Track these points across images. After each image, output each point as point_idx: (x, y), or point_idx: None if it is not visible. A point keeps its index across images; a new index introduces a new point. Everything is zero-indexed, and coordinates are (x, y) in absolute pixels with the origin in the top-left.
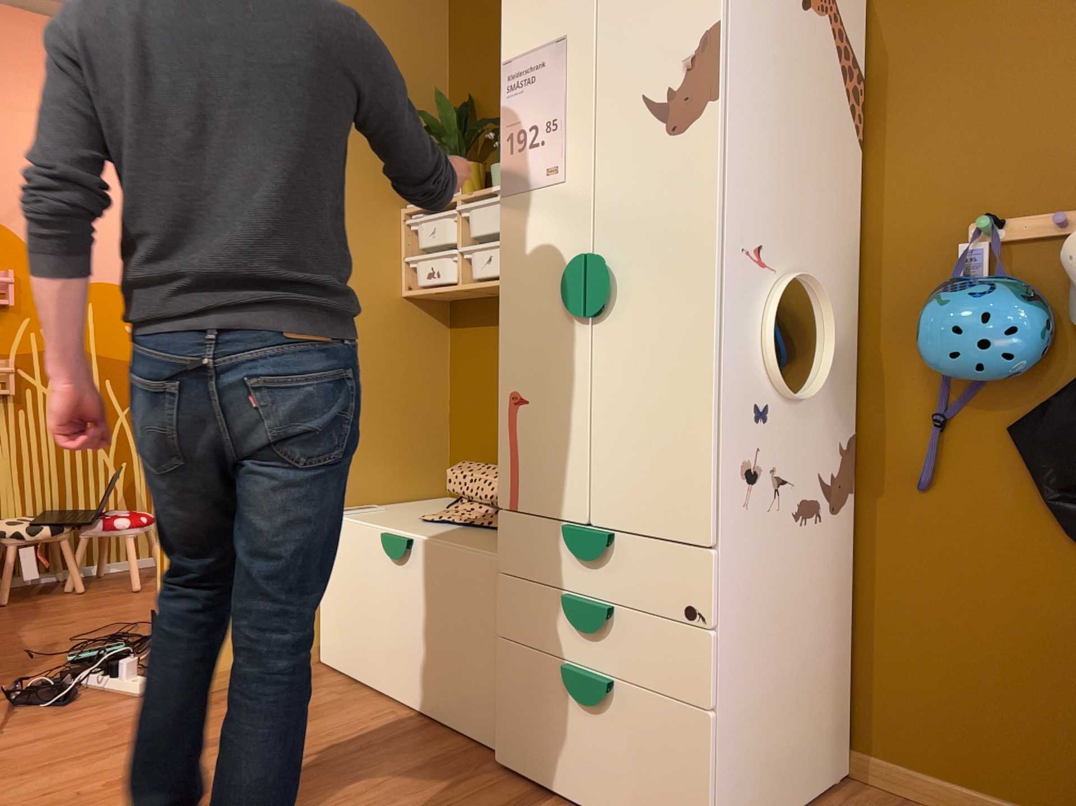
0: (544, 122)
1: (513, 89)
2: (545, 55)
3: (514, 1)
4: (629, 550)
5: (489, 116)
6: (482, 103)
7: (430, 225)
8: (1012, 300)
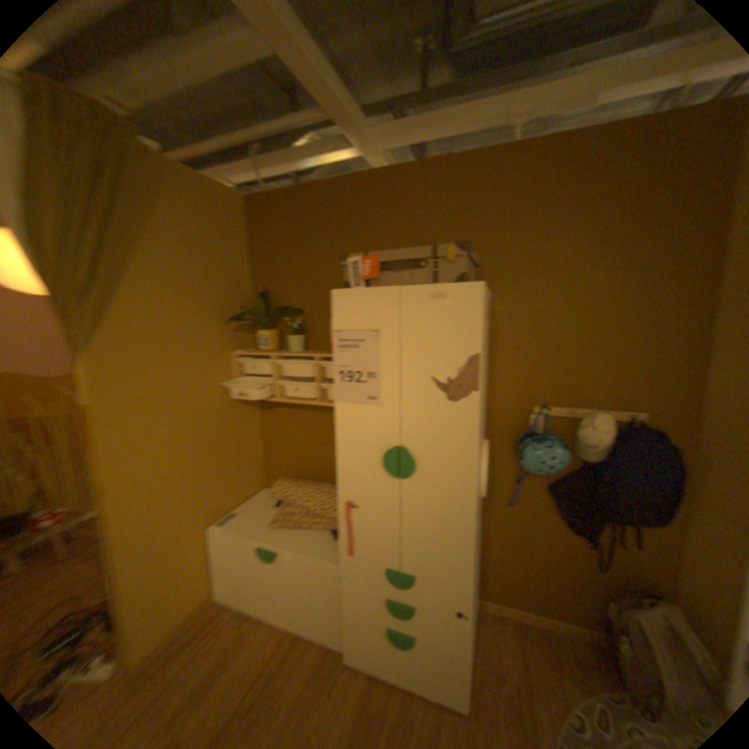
0: (364, 372)
1: (340, 347)
2: (363, 335)
3: (339, 297)
4: (422, 584)
5: (276, 301)
6: (271, 293)
7: (251, 365)
8: (560, 449)
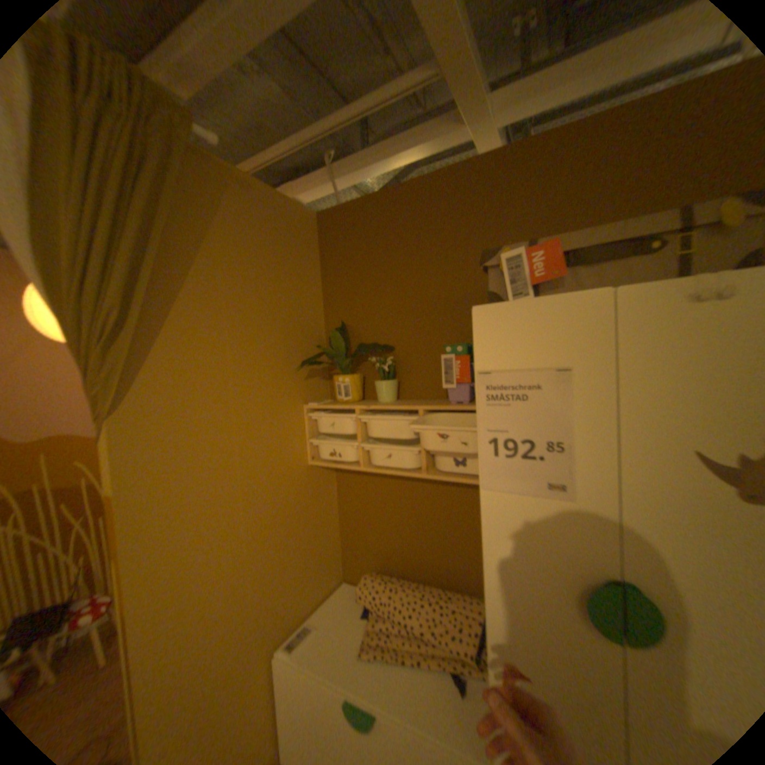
0: (542, 439)
1: (493, 397)
2: (539, 376)
3: (490, 316)
4: None
5: (359, 336)
6: (353, 327)
7: (331, 420)
8: None
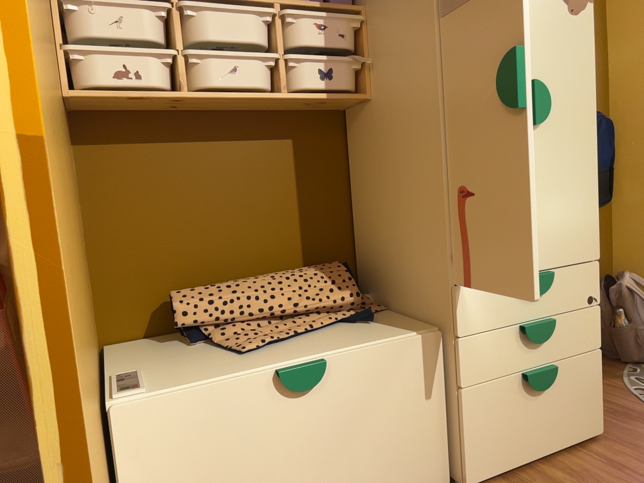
0: None
1: None
2: None
3: None
4: (558, 277)
5: None
6: None
7: (121, 13)
8: None
